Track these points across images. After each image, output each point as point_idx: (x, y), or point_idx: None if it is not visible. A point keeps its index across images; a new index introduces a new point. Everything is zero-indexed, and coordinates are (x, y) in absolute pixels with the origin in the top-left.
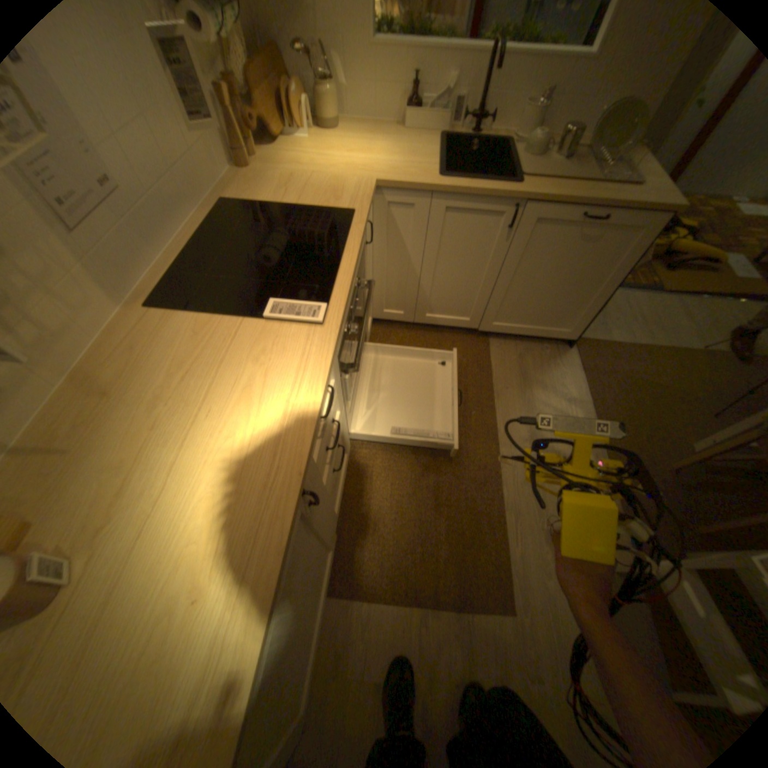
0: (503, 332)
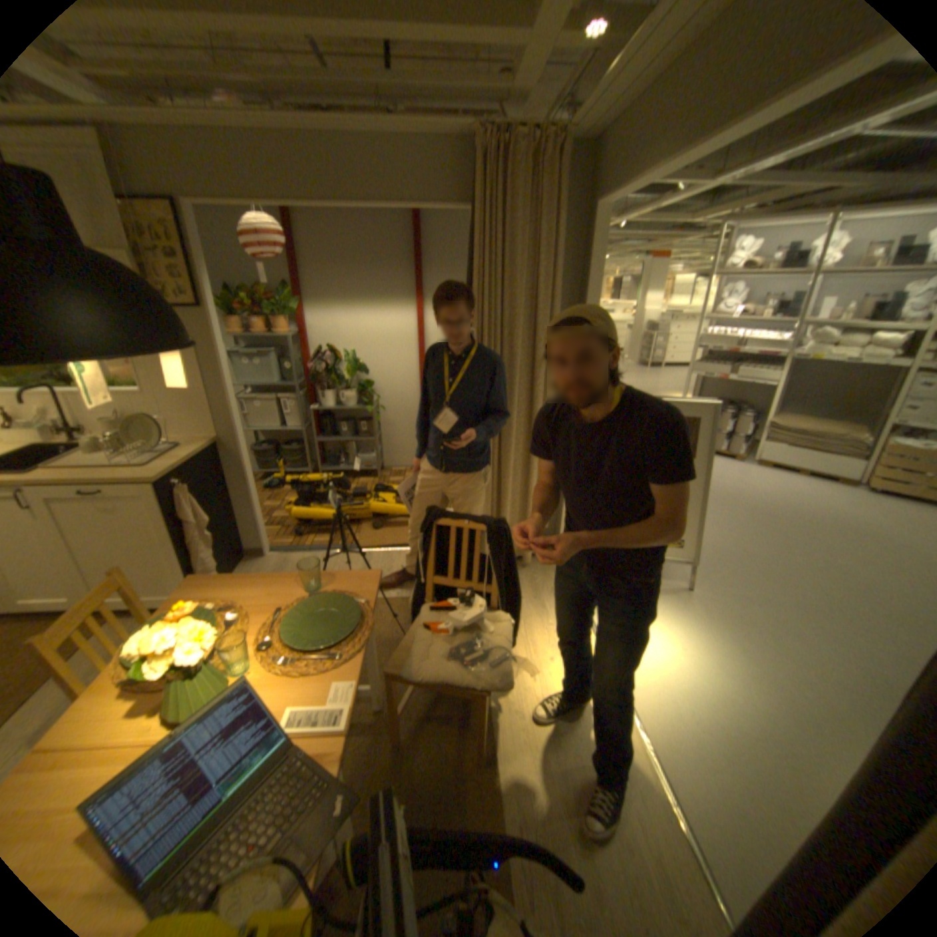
0: (114, 607)
